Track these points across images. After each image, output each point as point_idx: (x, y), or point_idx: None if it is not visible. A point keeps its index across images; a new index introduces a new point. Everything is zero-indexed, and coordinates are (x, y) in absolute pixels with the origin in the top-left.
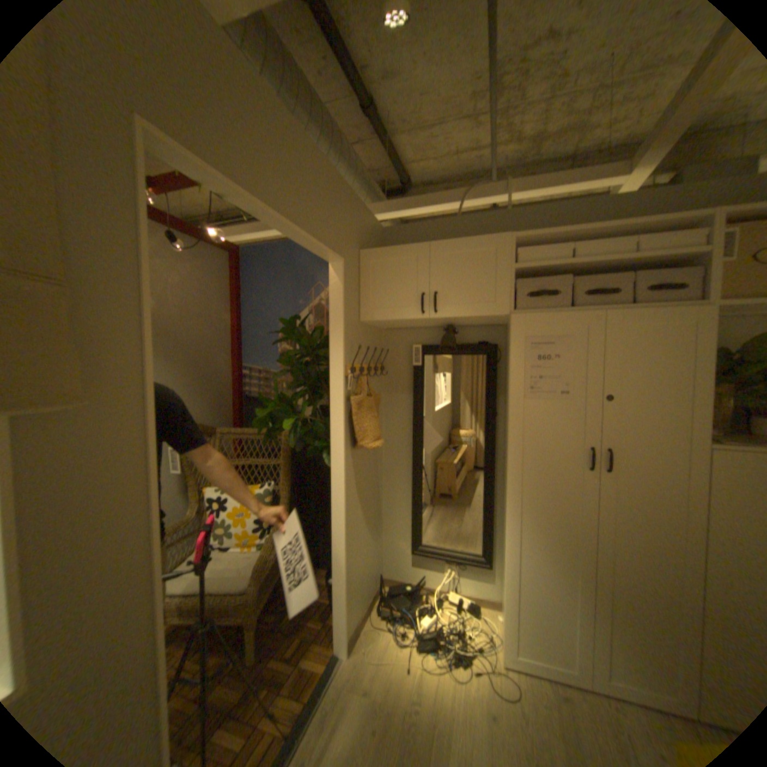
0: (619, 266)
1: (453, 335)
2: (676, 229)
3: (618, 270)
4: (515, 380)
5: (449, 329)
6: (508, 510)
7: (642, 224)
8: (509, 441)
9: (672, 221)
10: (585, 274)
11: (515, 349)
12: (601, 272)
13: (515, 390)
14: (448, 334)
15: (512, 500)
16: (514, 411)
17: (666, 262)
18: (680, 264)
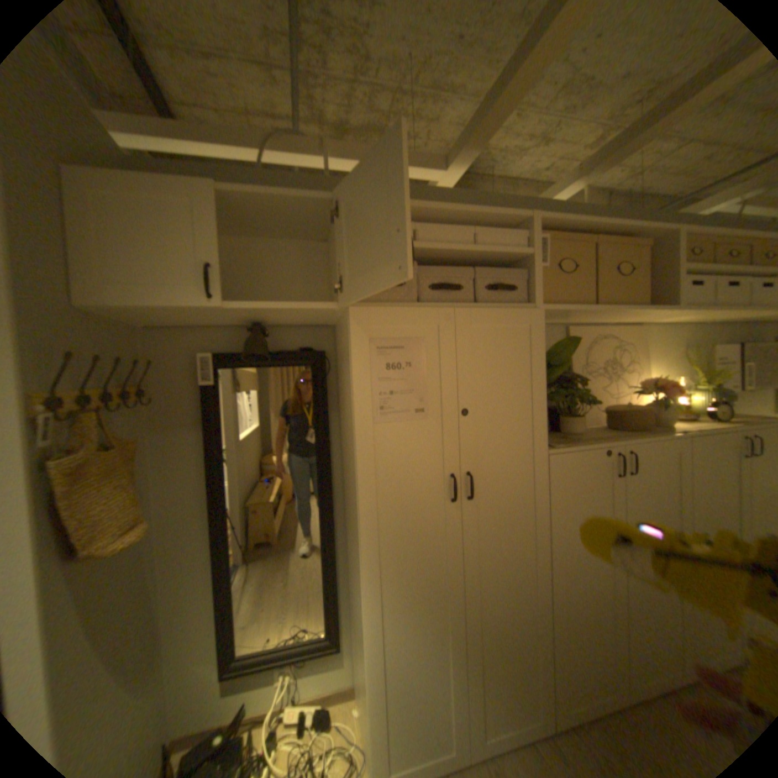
0: (457, 260)
1: (263, 337)
2: (501, 228)
3: (453, 265)
4: (360, 398)
5: (256, 327)
6: (363, 580)
7: (478, 213)
8: (358, 483)
9: (502, 216)
10: (422, 266)
11: (358, 355)
12: (437, 266)
13: (361, 412)
14: (255, 335)
15: (368, 565)
16: (362, 440)
17: (496, 261)
18: (504, 265)
